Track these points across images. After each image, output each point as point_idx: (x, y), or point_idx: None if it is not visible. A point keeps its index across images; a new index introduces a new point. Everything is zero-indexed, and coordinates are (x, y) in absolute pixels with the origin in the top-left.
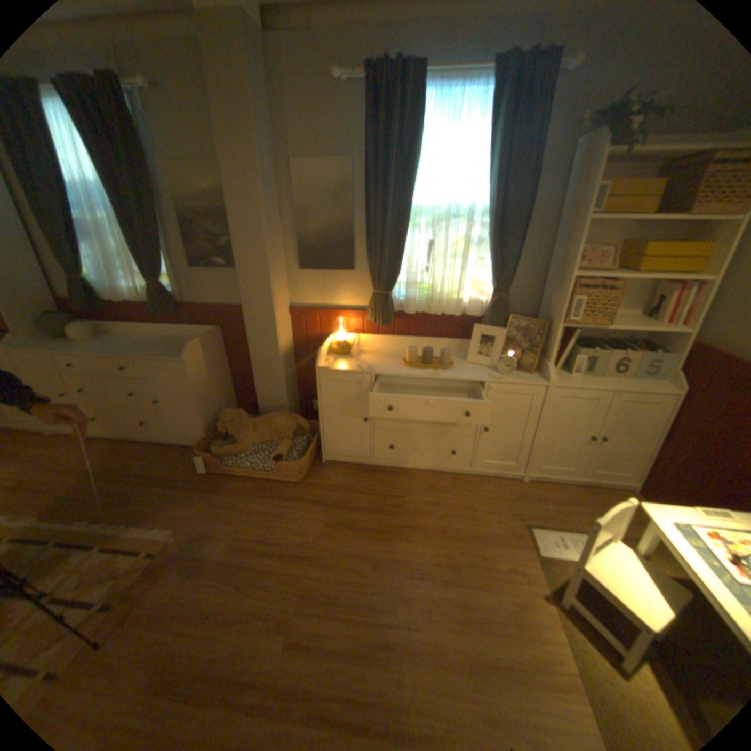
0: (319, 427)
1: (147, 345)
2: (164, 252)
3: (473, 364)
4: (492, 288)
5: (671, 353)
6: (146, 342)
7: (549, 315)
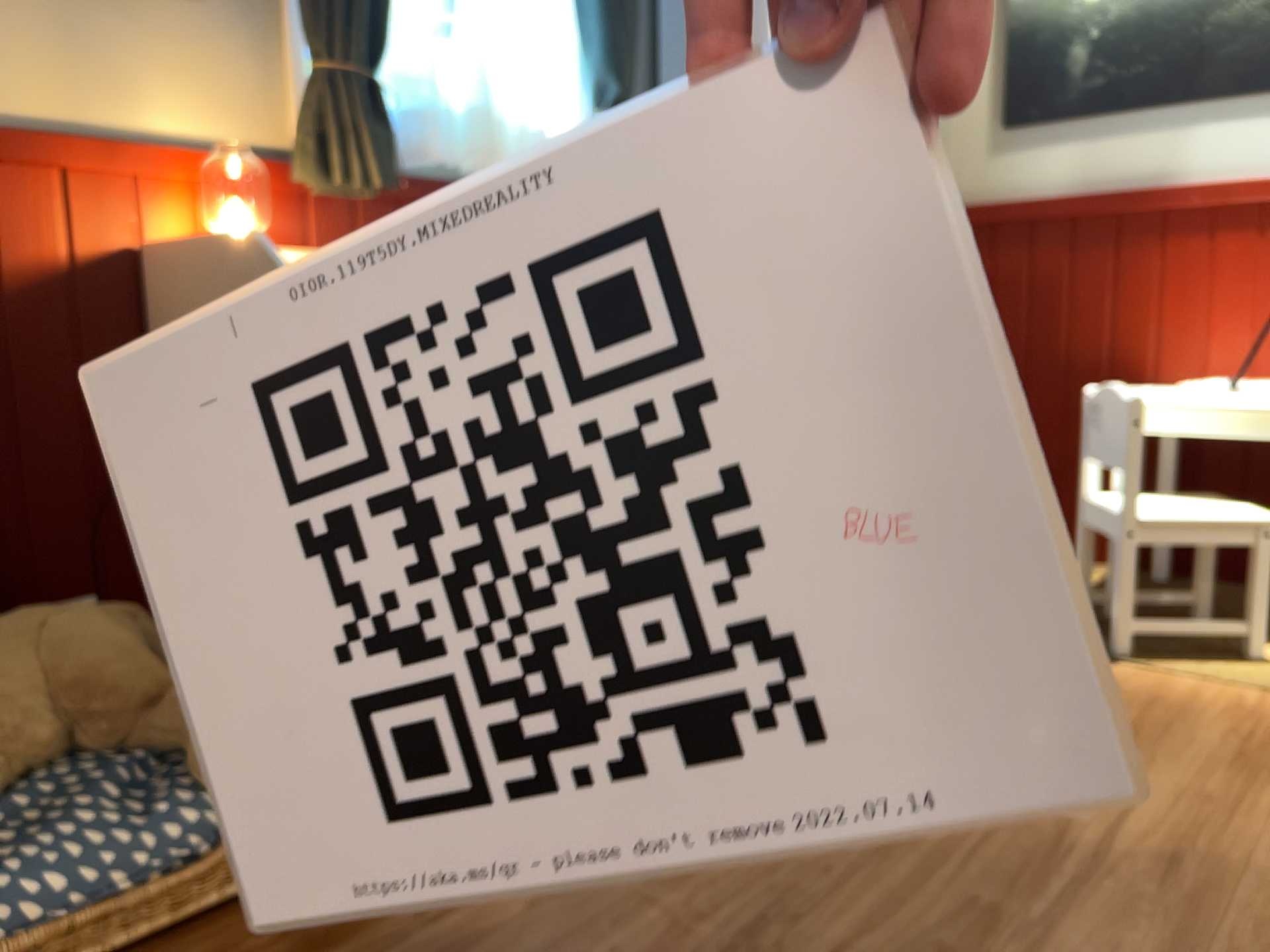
0: None
1: None
2: None
3: None
4: (595, 106)
5: None
6: None
7: None
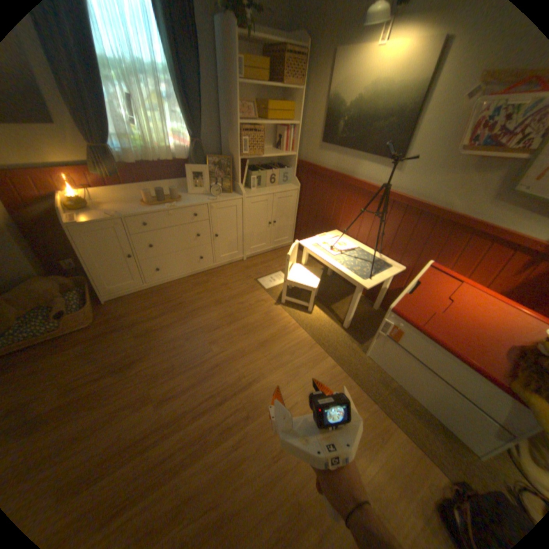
0: (82, 280)
1: None
2: None
3: (193, 195)
4: (188, 136)
5: (289, 168)
6: None
7: (230, 152)
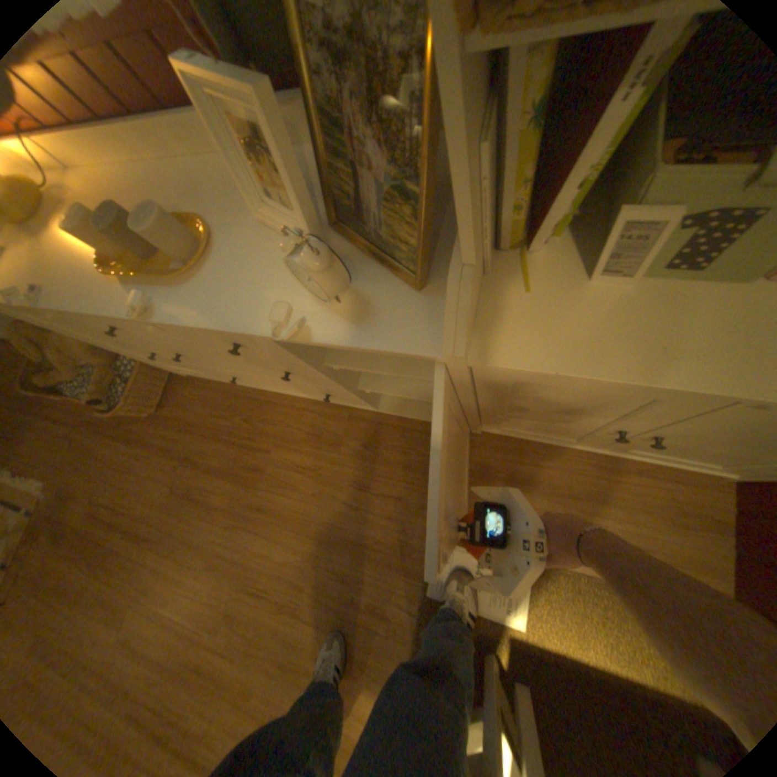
0: None
1: None
2: None
3: (271, 228)
4: None
5: None
6: None
7: None
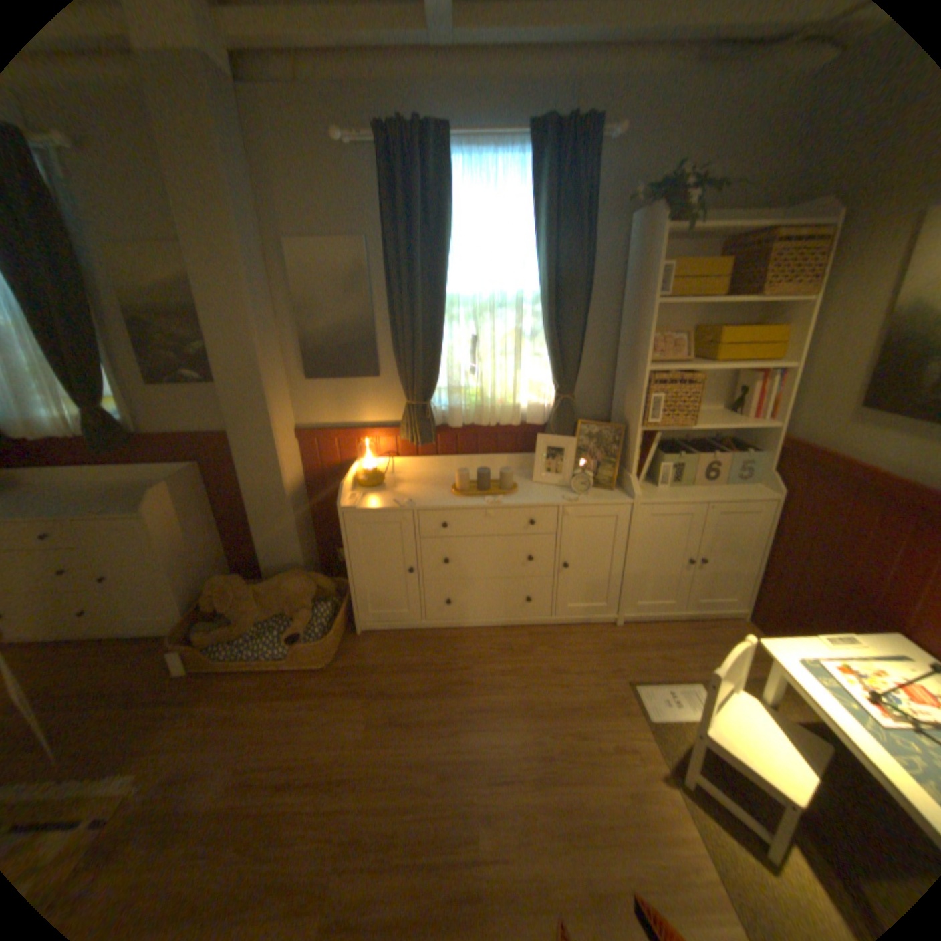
0: (348, 587)
1: (86, 497)
2: (107, 365)
3: (541, 484)
4: (554, 389)
5: (762, 452)
6: (84, 494)
7: (624, 417)
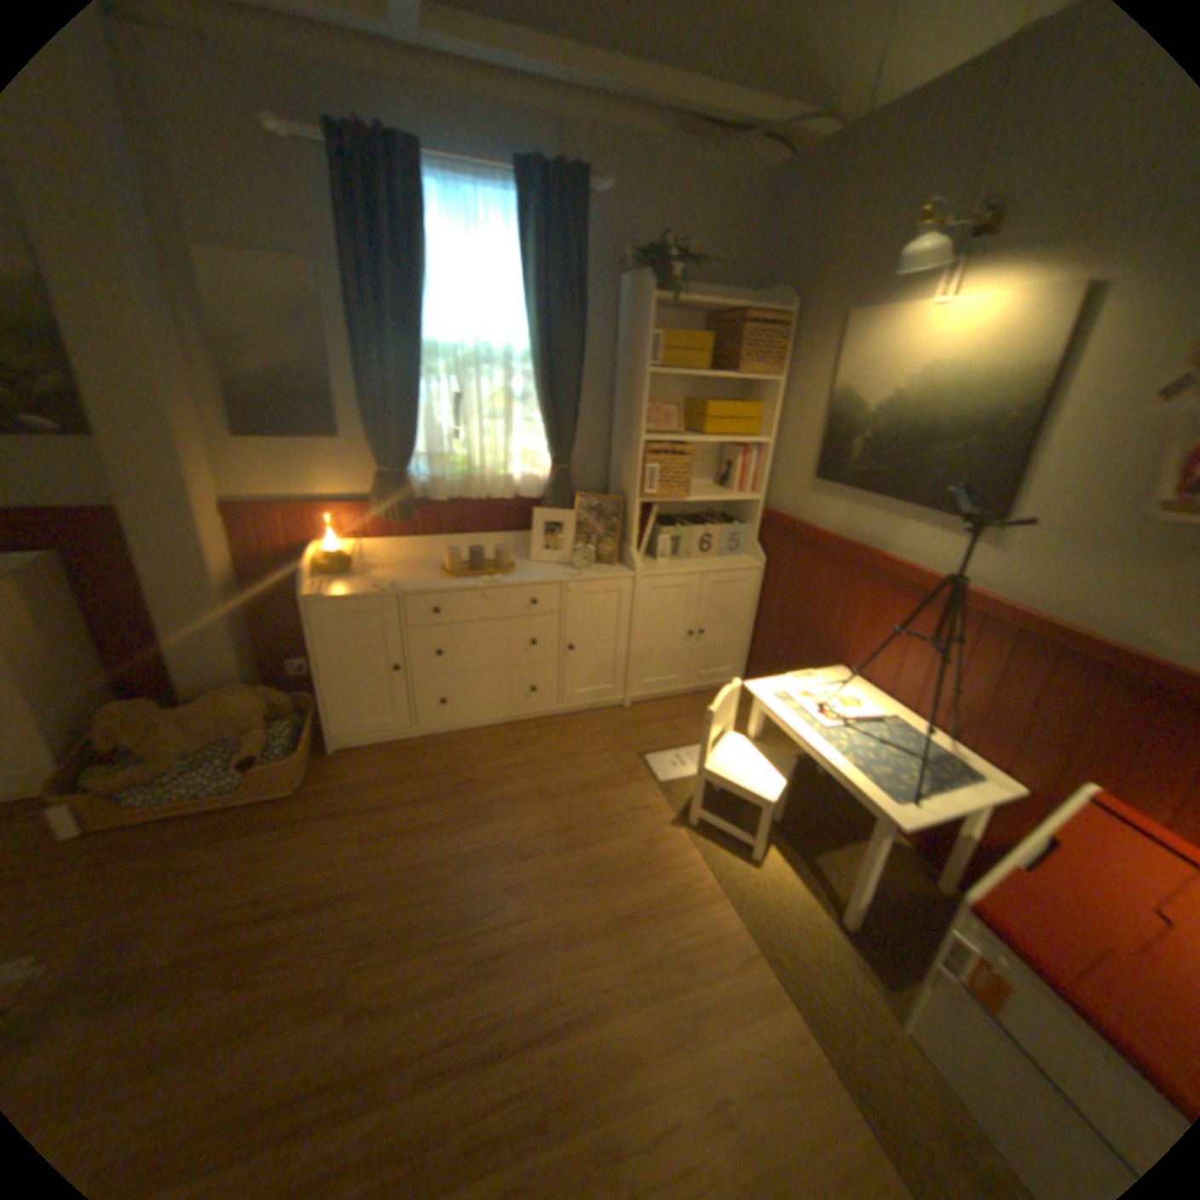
0: (308, 702)
1: None
2: None
3: (539, 563)
4: (548, 460)
5: (744, 524)
6: None
7: (621, 490)
